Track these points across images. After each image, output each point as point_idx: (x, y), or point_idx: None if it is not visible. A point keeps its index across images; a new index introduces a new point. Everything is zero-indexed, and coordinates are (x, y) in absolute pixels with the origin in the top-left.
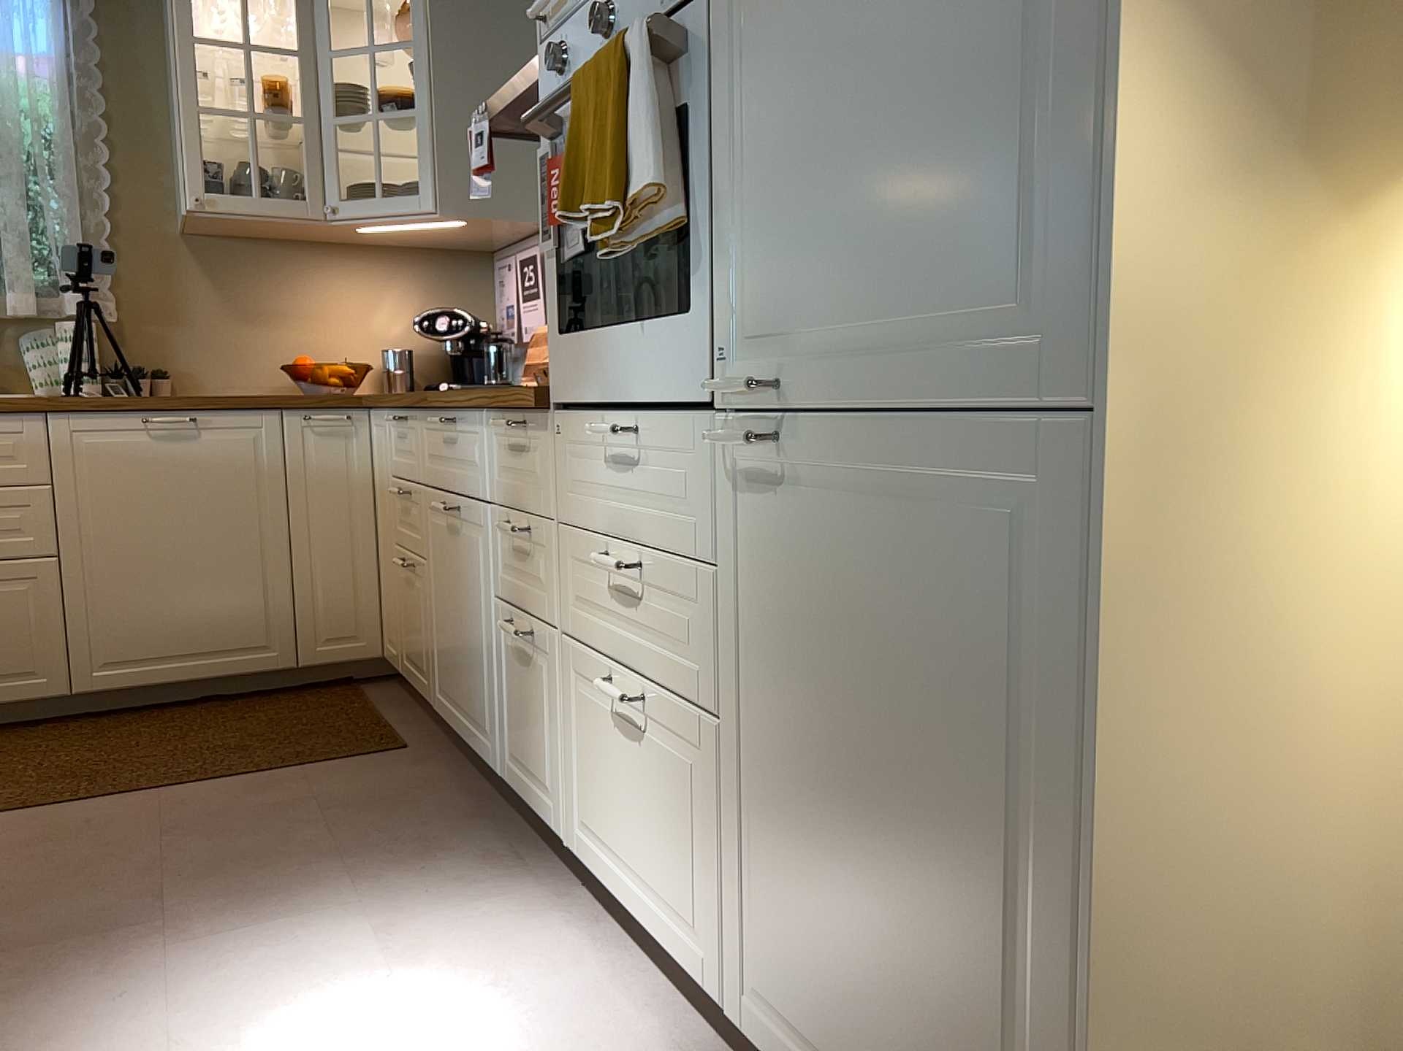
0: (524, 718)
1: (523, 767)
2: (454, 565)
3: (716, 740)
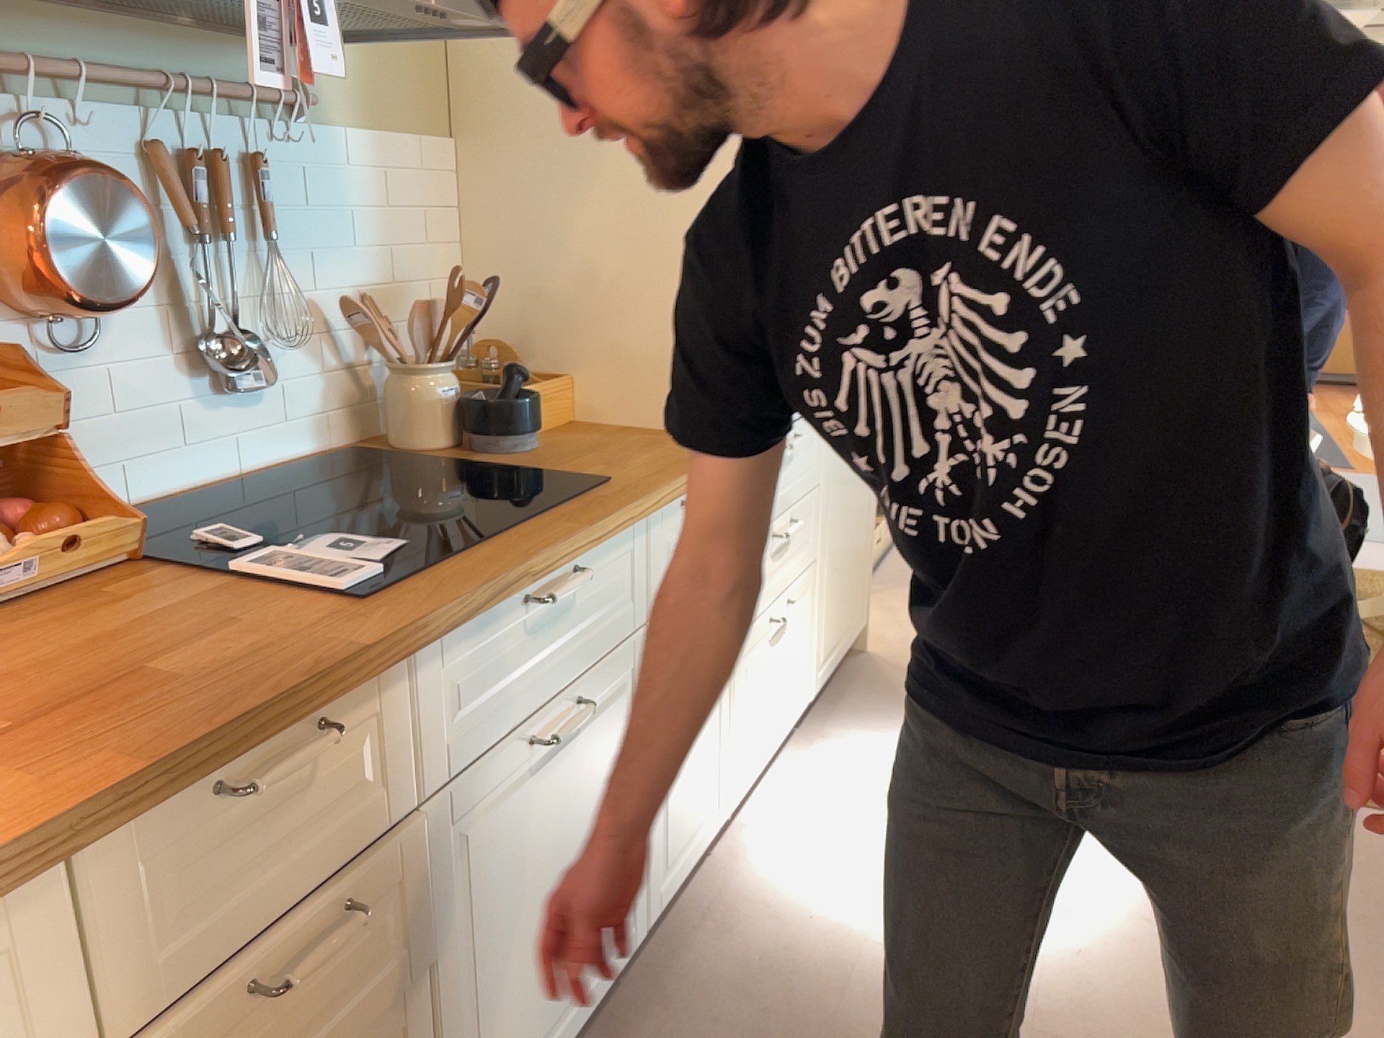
0: (687, 792)
1: (679, 850)
2: (552, 813)
3: (813, 571)
